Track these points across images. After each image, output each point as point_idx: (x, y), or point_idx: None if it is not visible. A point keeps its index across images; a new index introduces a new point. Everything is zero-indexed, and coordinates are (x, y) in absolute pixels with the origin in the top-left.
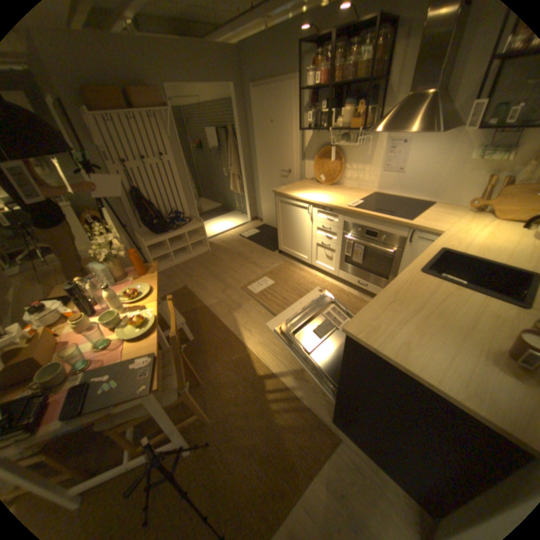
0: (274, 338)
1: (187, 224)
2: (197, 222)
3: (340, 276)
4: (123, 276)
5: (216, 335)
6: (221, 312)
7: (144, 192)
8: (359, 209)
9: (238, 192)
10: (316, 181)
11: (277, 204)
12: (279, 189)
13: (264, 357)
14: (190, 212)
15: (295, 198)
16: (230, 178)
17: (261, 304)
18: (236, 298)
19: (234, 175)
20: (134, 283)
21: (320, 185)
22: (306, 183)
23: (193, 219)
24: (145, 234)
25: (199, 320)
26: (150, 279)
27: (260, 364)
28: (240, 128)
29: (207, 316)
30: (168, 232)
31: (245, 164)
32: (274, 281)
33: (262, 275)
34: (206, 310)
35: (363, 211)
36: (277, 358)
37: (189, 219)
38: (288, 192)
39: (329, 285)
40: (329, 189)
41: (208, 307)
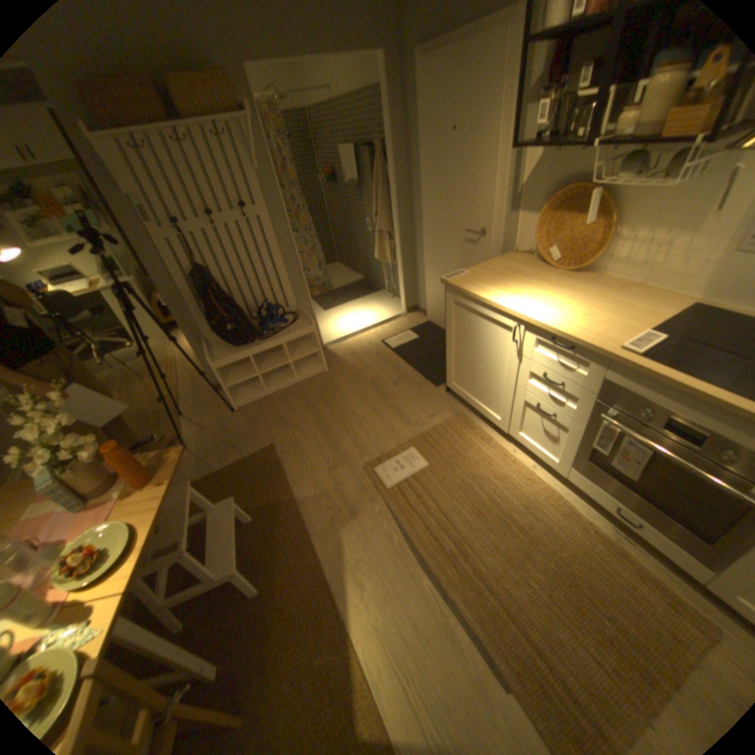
0: (408, 627)
1: (287, 328)
2: (305, 325)
3: (572, 481)
4: (105, 485)
5: (297, 586)
6: (318, 523)
7: (215, 272)
8: (660, 364)
9: (388, 260)
10: (539, 258)
11: (449, 304)
12: (455, 276)
13: (379, 681)
14: (297, 303)
15: (487, 303)
16: (377, 235)
17: (395, 518)
18: (351, 493)
19: (382, 230)
20: (112, 511)
21: (548, 270)
22: (515, 262)
23: (300, 318)
24: (218, 344)
25: (275, 535)
26: (143, 507)
27: (368, 701)
28: (394, 143)
29: (291, 528)
30: (253, 344)
31: (400, 213)
32: (429, 462)
33: (407, 442)
34: (292, 512)
35: (674, 373)
36: (406, 693)
37: (294, 316)
38: (474, 288)
39: (544, 494)
40: (569, 284)
41: (297, 507)
